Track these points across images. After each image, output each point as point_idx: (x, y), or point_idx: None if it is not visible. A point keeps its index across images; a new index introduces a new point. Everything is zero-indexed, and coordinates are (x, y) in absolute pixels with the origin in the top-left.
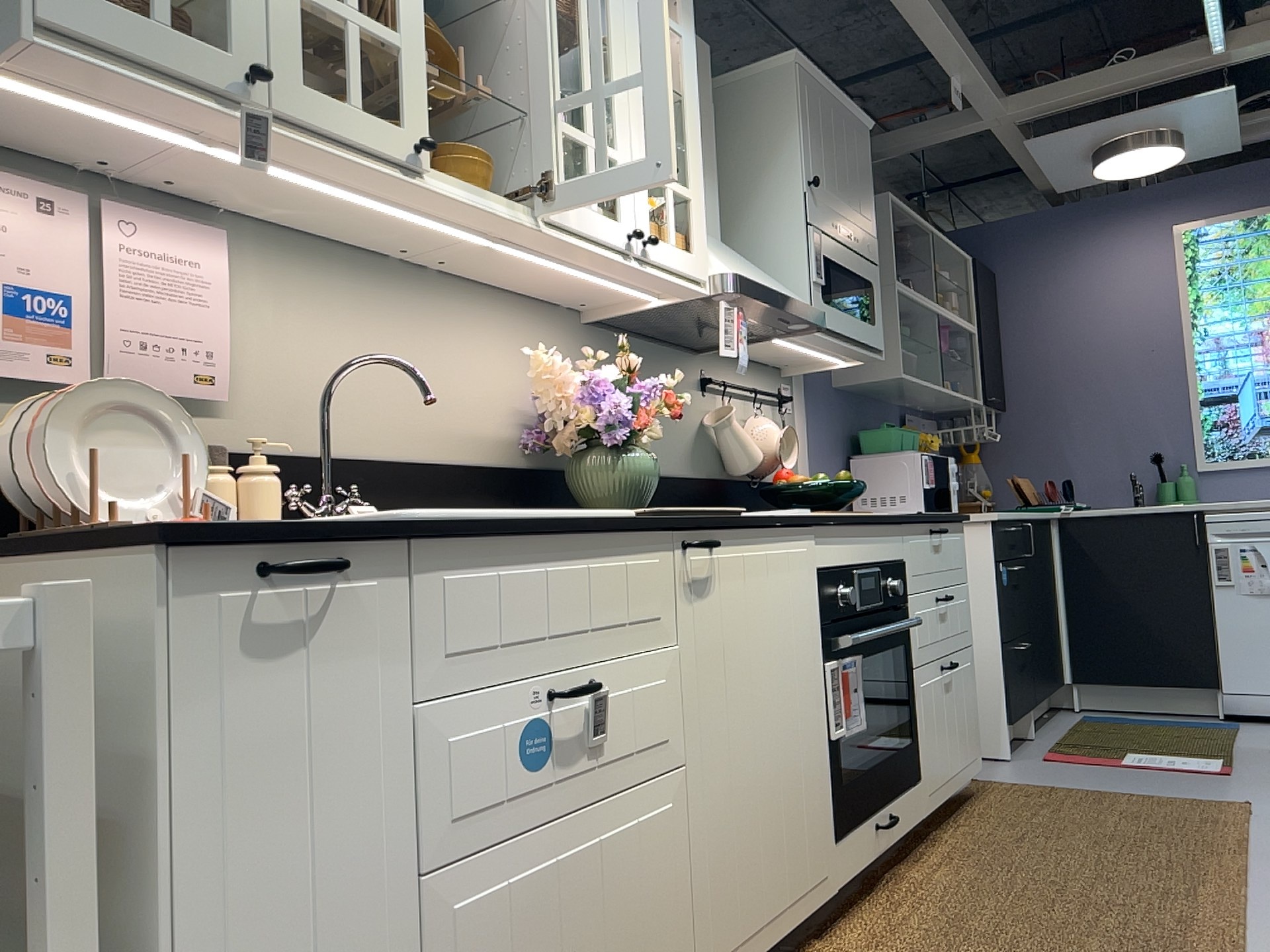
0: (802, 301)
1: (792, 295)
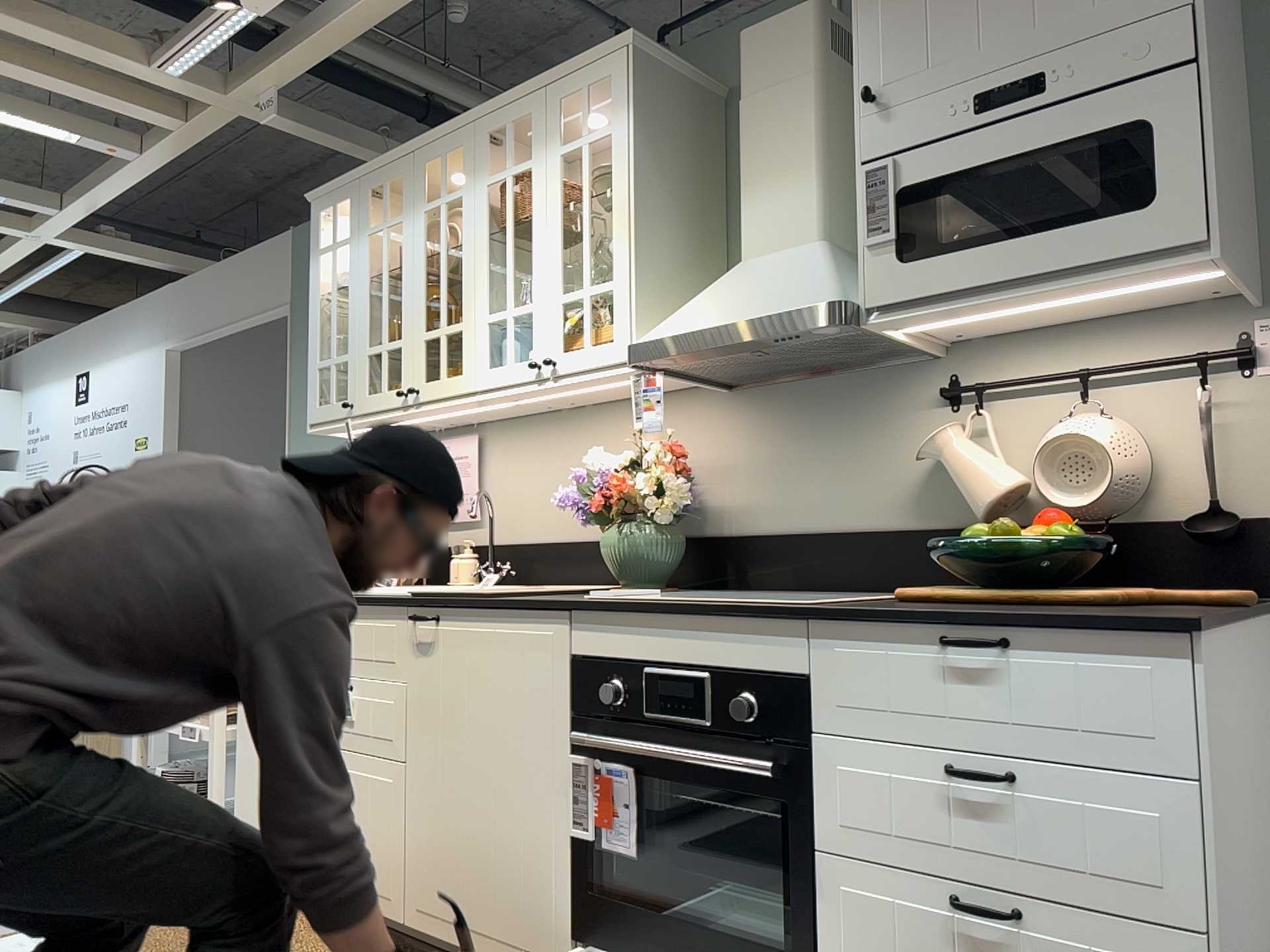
0: (790, 304)
1: (778, 303)
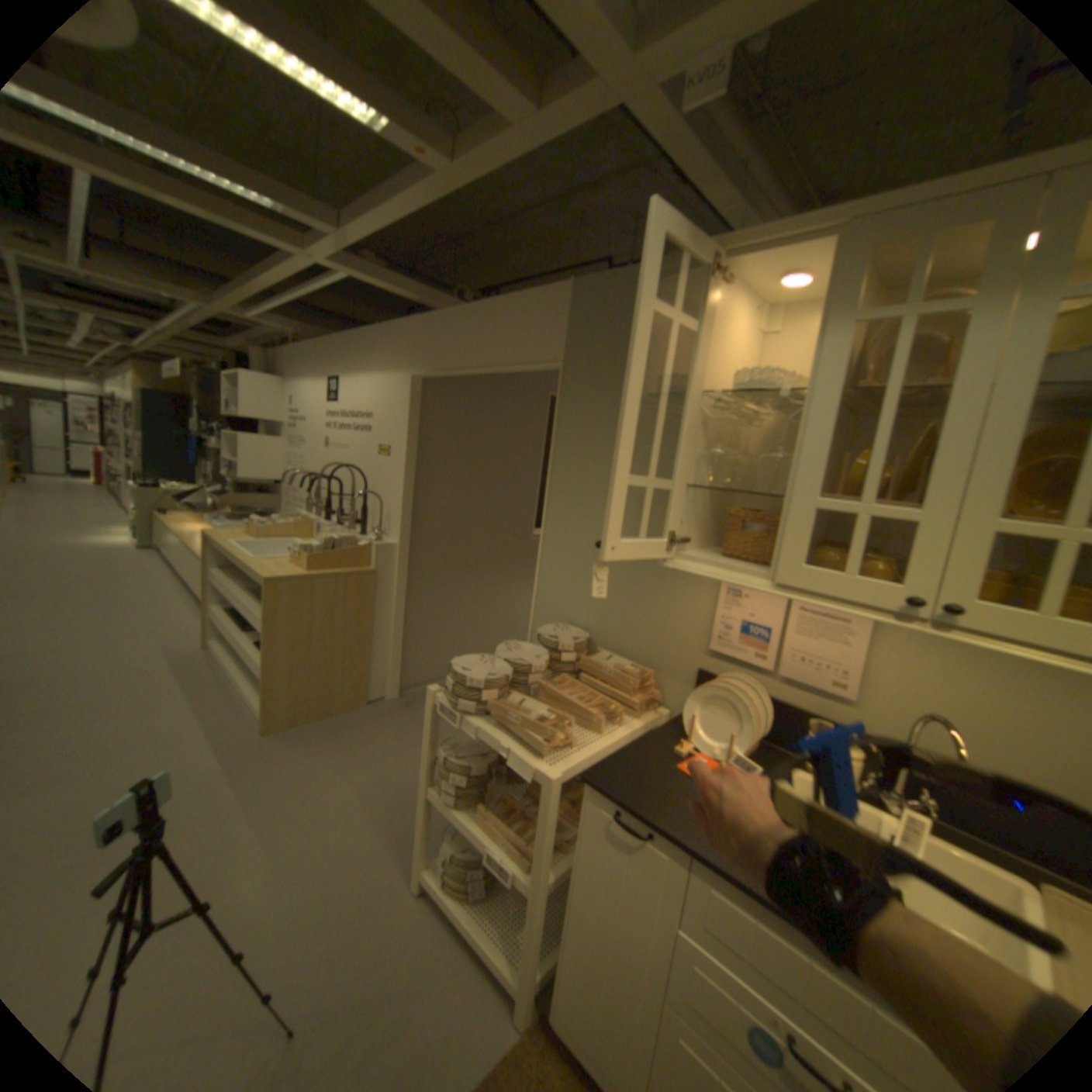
0: None
1: None
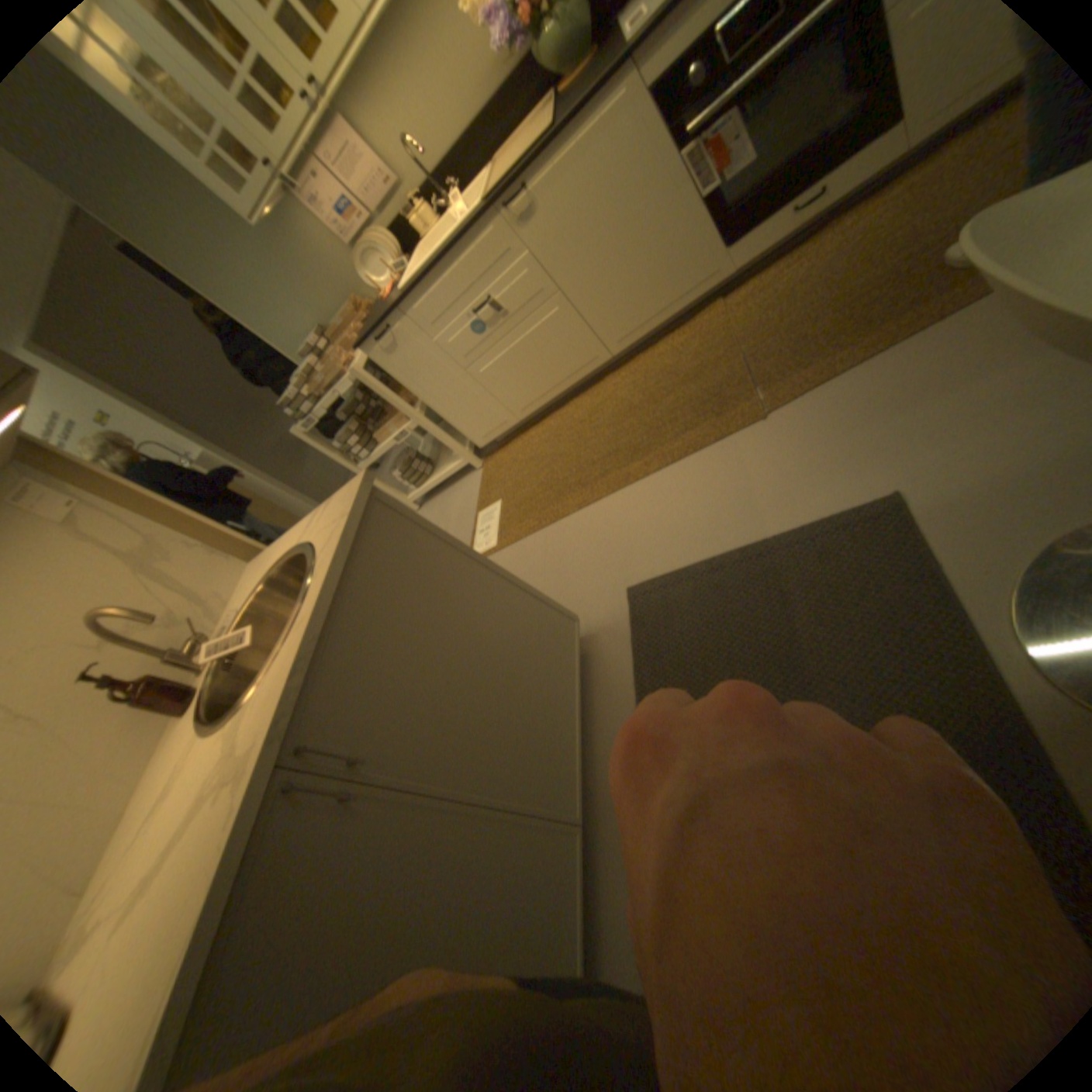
0: None
1: None
